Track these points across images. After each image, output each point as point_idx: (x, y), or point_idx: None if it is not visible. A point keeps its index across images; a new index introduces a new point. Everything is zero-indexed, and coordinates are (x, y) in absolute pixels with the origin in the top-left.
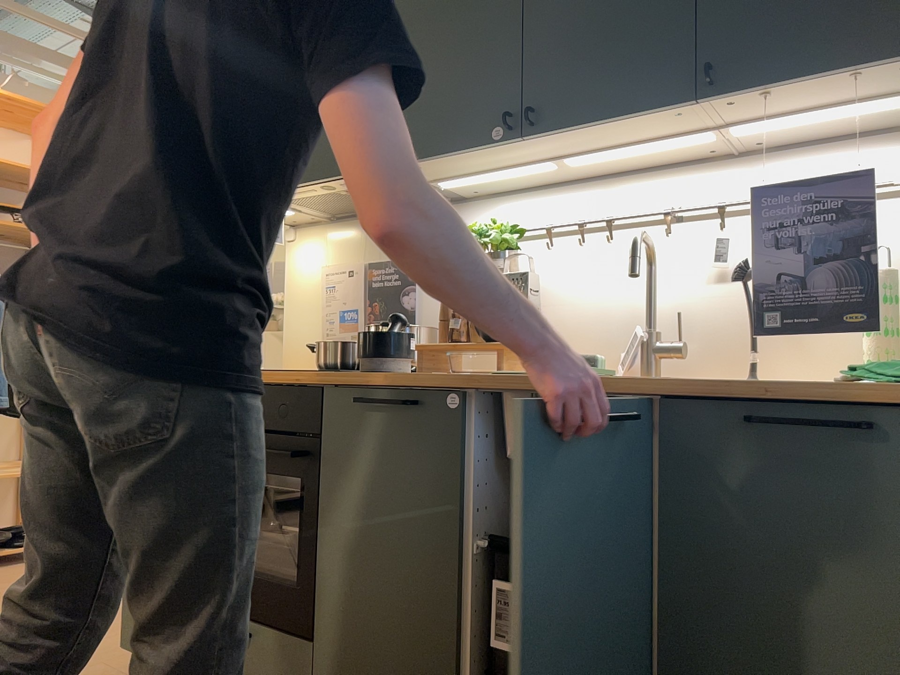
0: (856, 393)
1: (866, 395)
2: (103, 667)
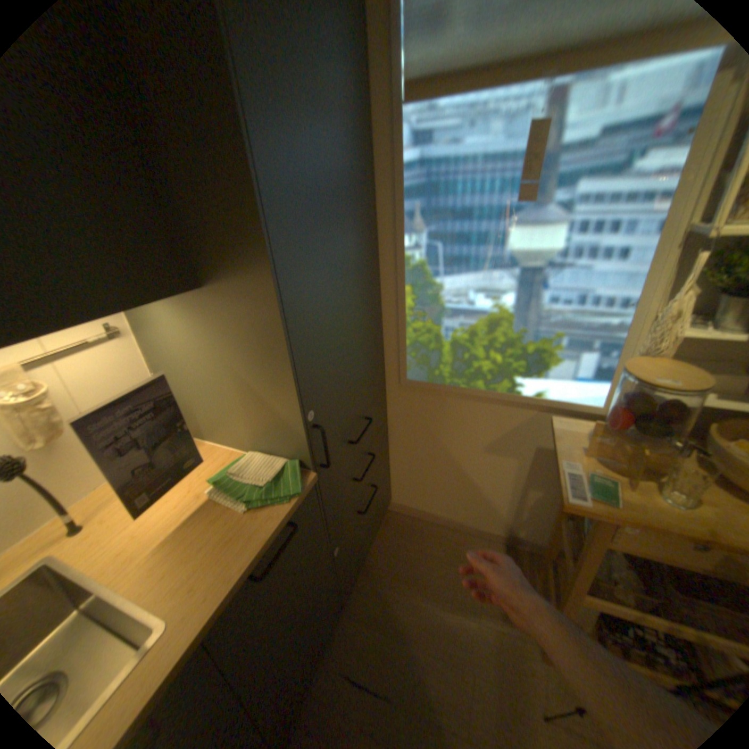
0: (286, 521)
1: (280, 515)
2: None
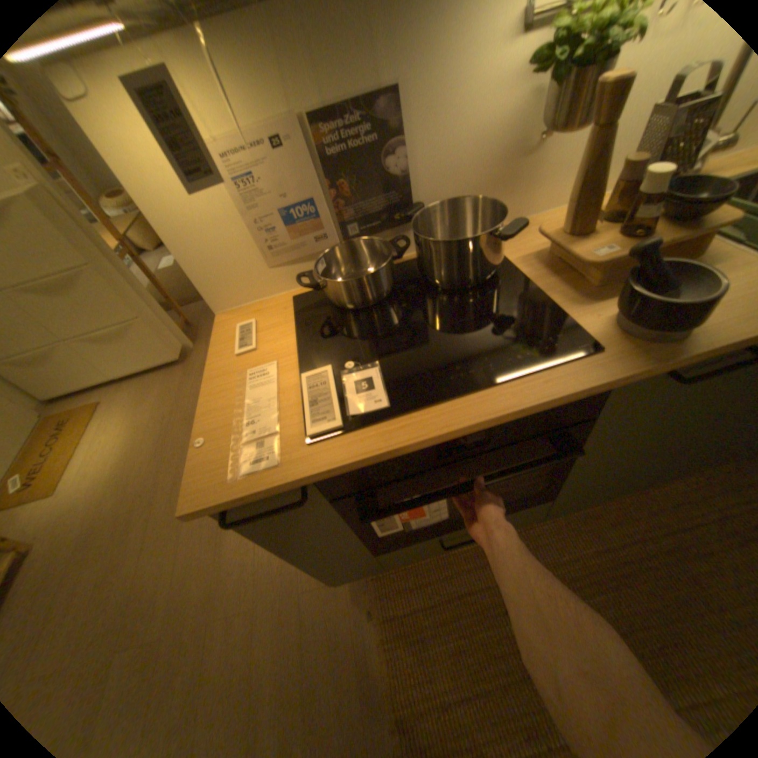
0: None
1: None
2: (304, 593)
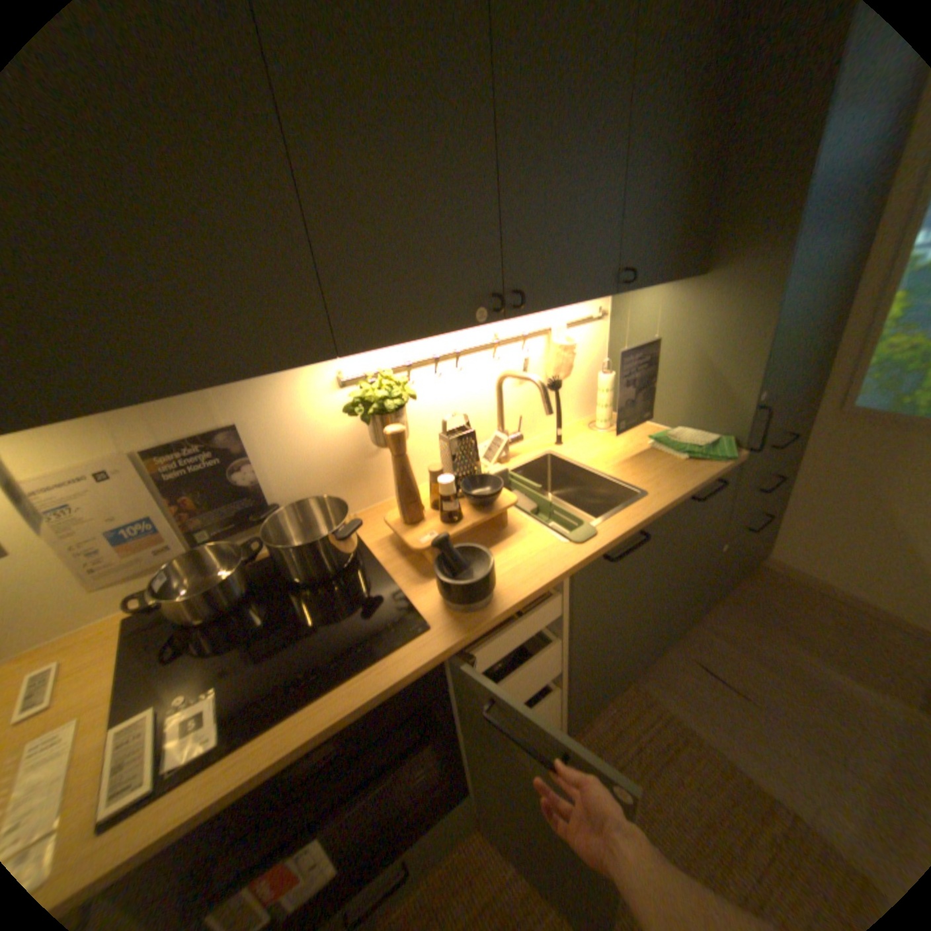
0: (724, 472)
1: (717, 469)
2: None
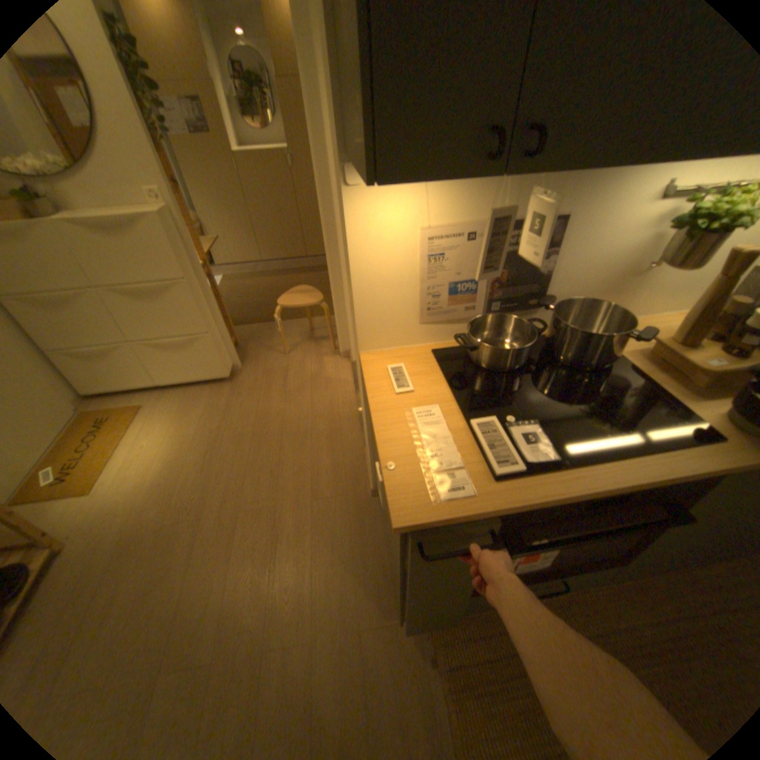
0: None
1: None
2: (365, 632)
